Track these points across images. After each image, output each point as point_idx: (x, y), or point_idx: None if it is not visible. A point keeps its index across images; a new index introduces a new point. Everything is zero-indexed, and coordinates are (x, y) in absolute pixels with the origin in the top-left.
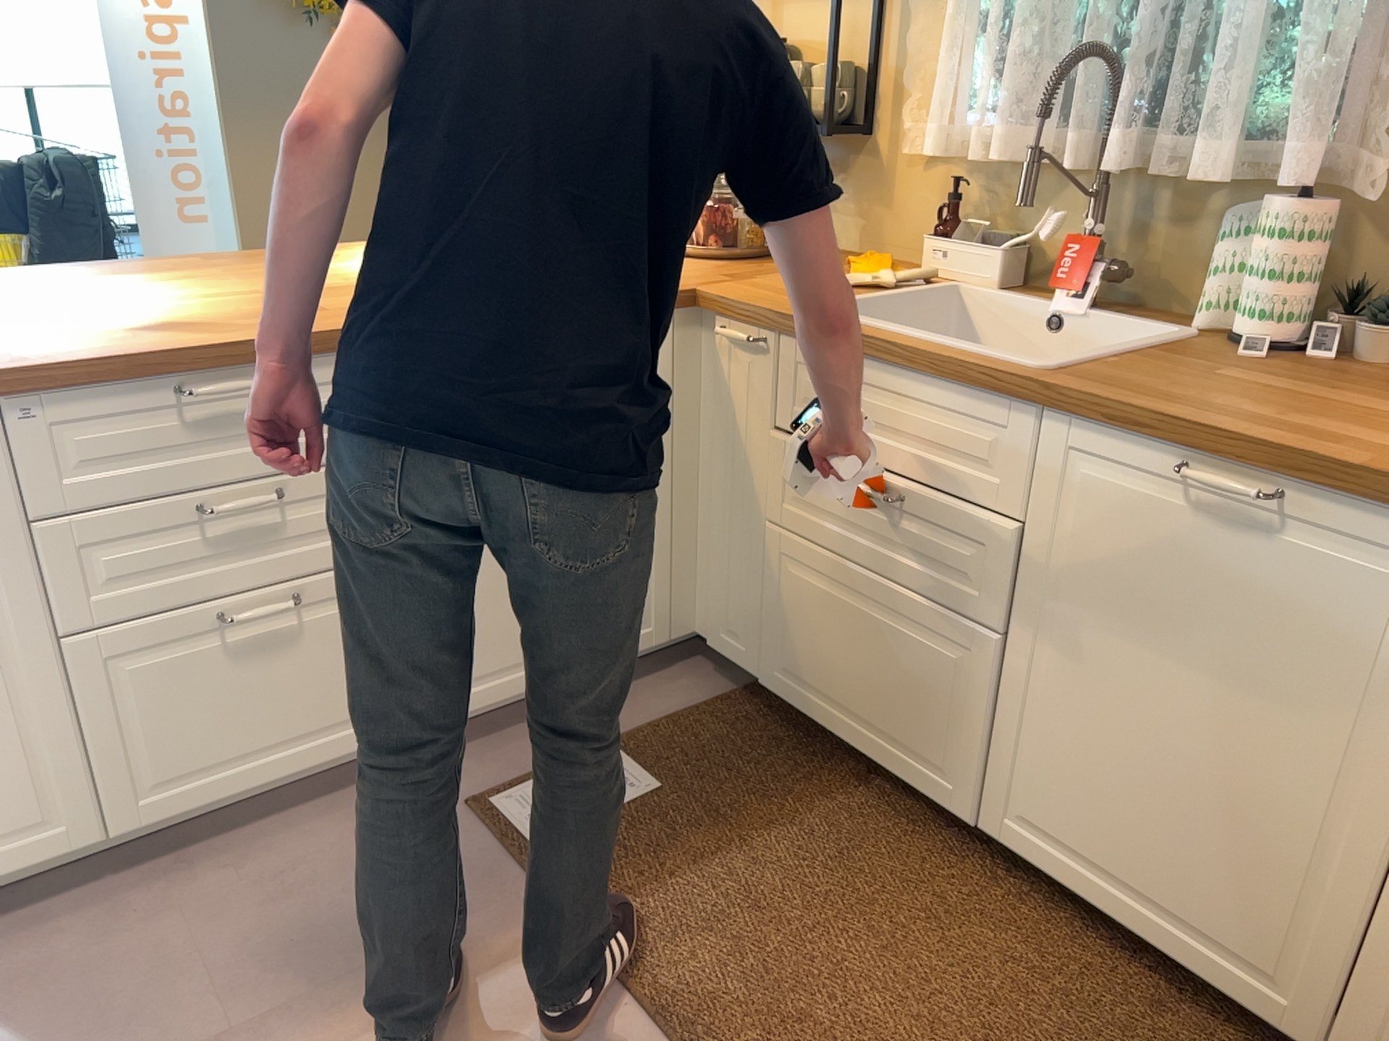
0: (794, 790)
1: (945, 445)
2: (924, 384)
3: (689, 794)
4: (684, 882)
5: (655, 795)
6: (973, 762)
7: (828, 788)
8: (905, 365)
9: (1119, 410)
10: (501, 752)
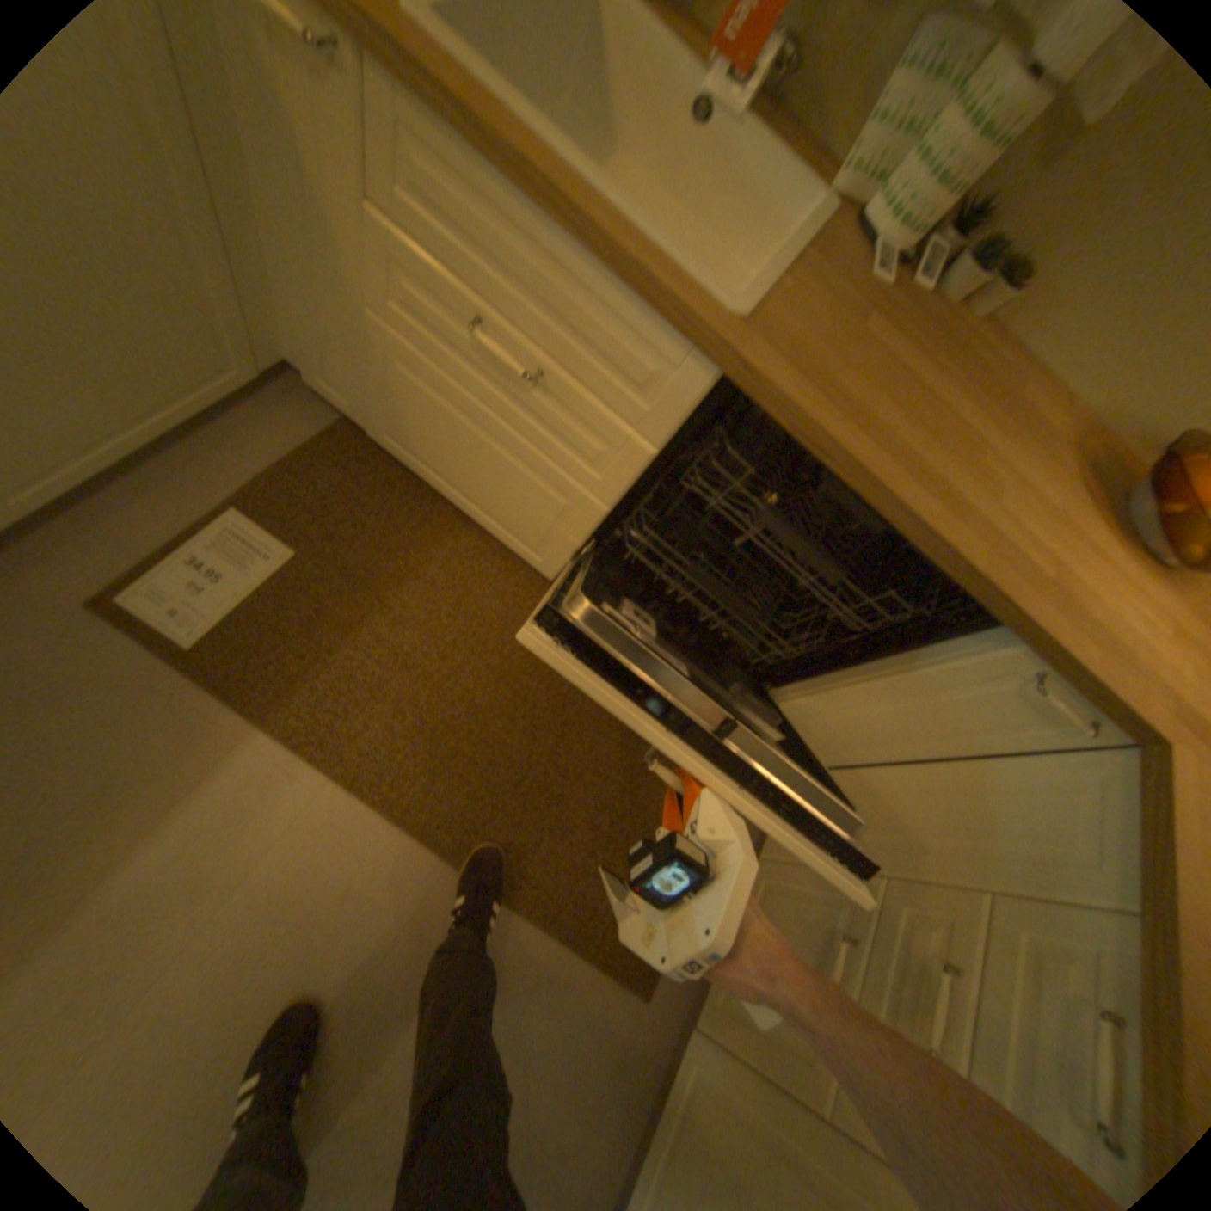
0: (413, 541)
1: (598, 348)
2: (591, 267)
3: (325, 561)
4: (341, 659)
5: (292, 568)
6: (560, 560)
7: (439, 536)
8: (573, 236)
9: (813, 427)
10: (102, 533)
